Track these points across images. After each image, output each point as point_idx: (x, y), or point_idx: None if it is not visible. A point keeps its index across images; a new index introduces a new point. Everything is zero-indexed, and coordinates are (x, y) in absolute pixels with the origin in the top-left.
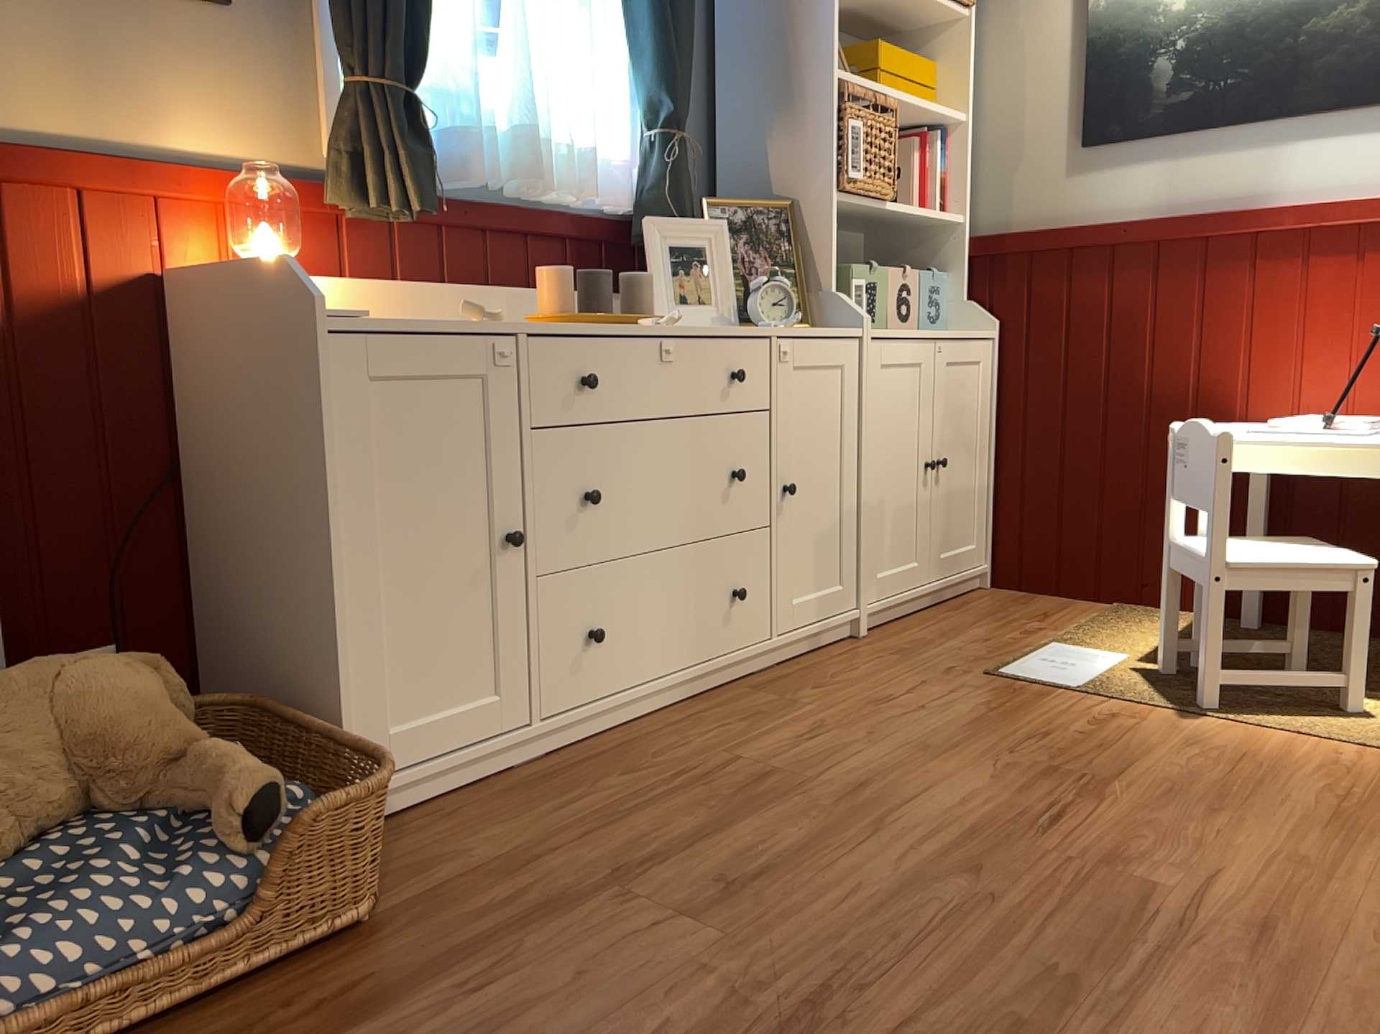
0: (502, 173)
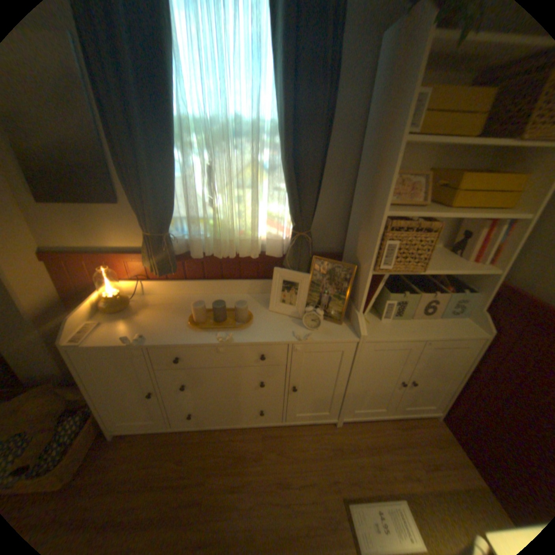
0: (218, 248)
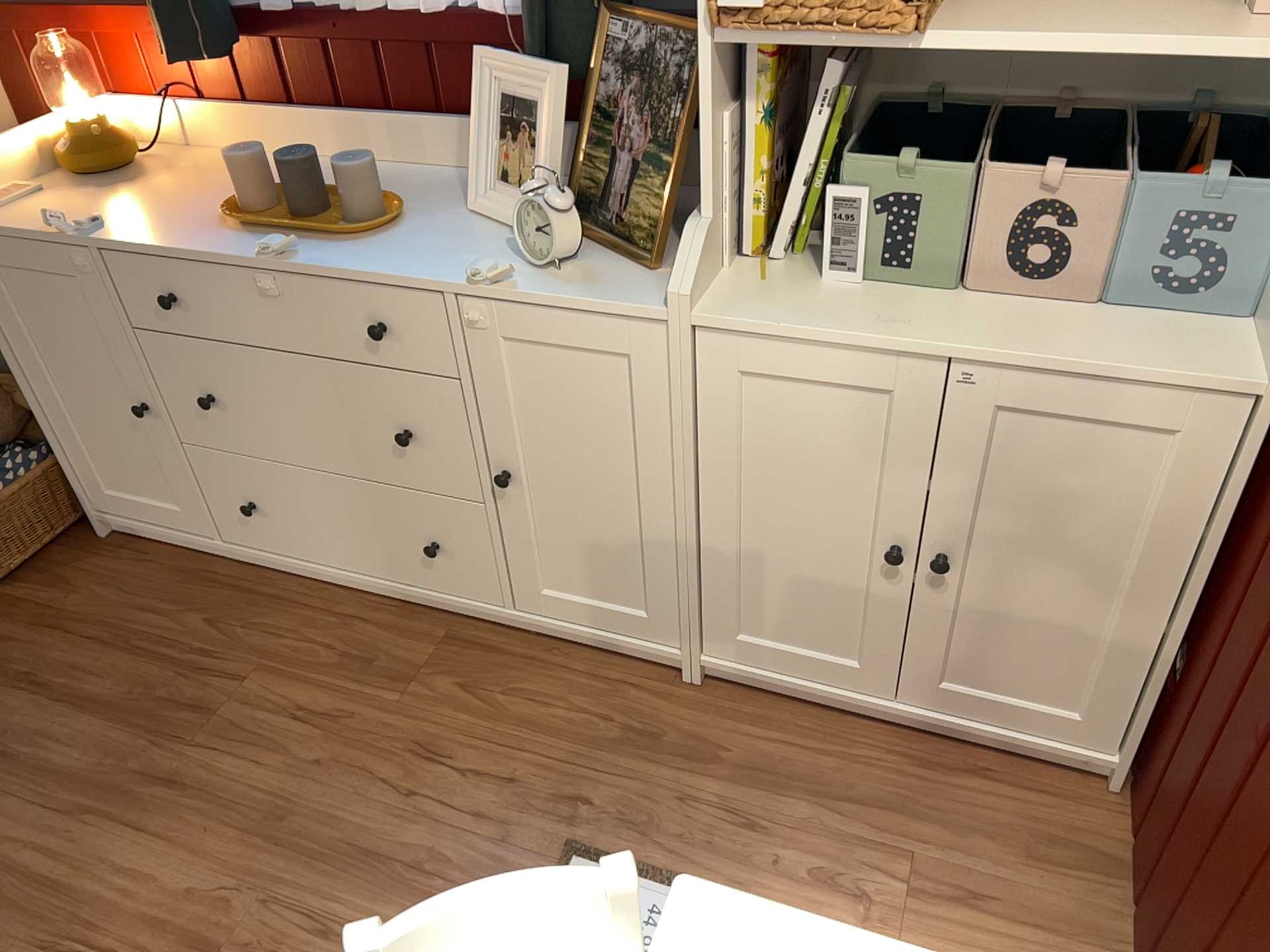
0: None
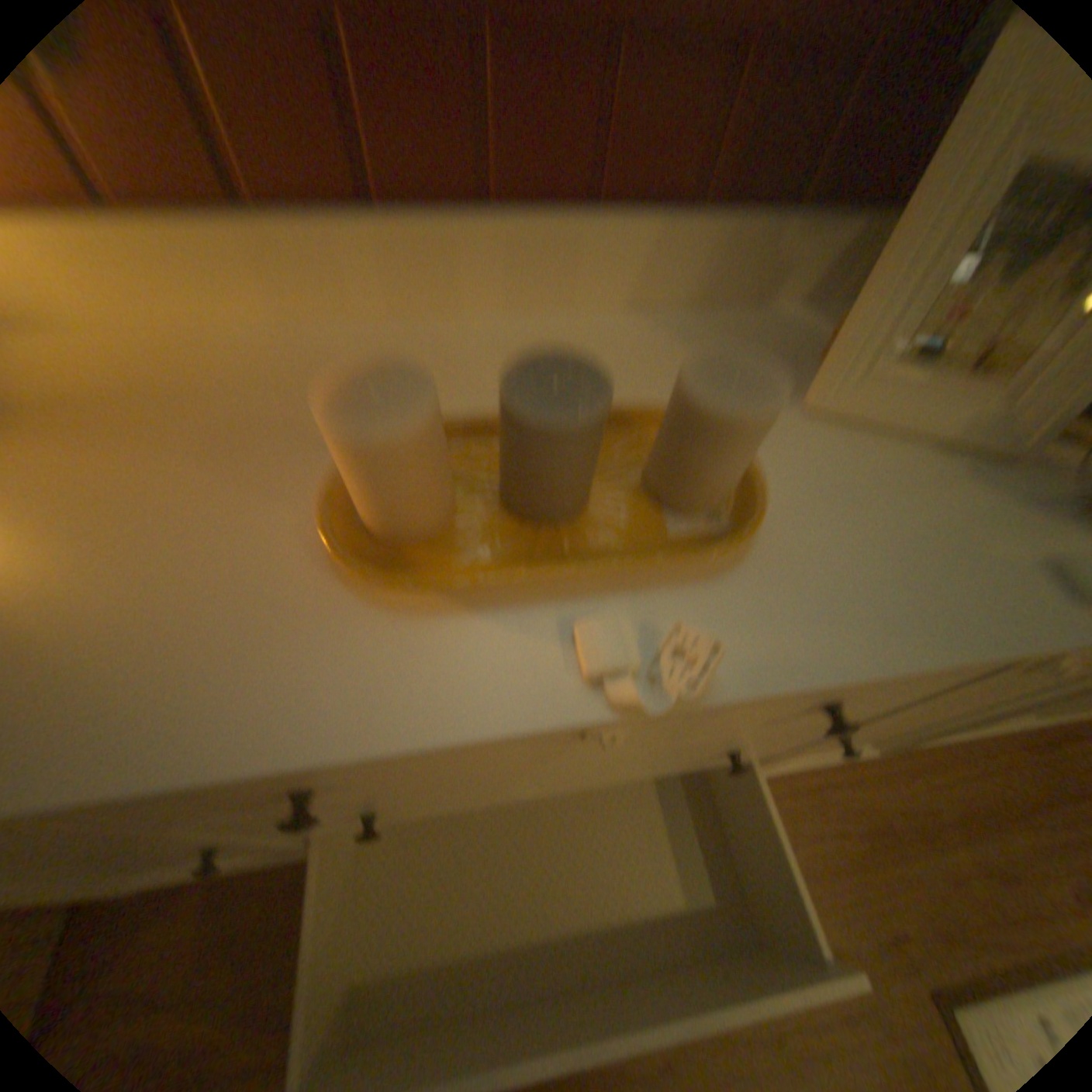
0: None
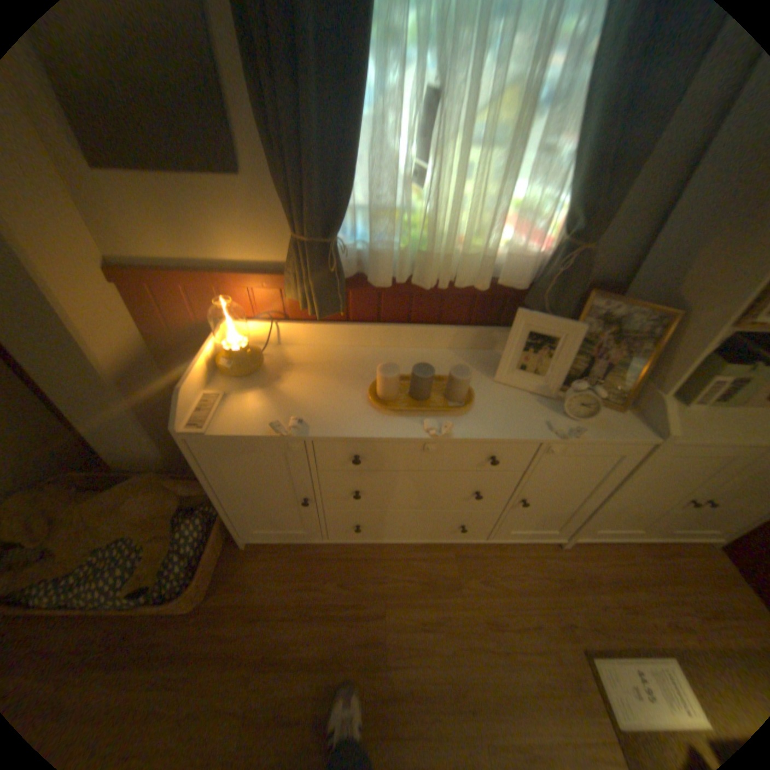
0: (416, 270)
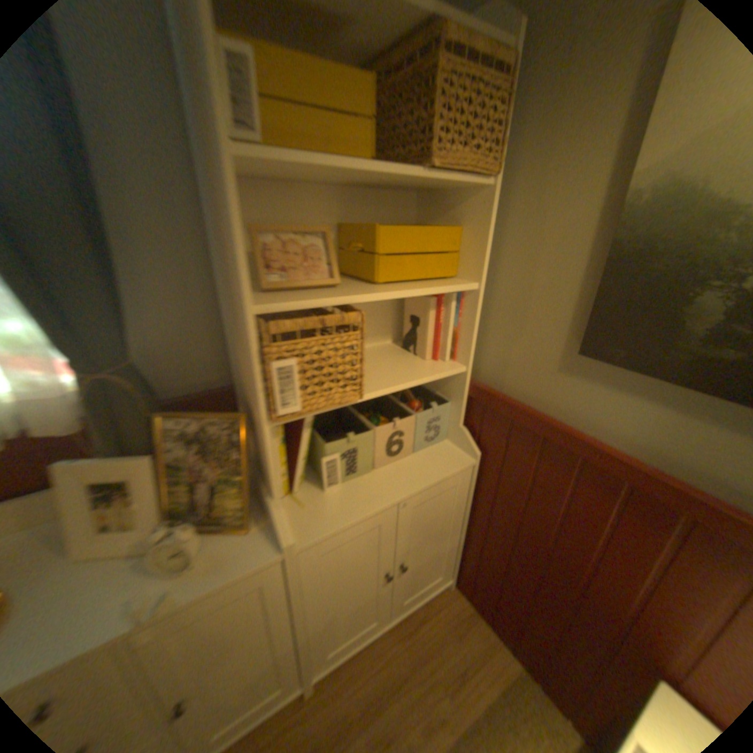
0: None
